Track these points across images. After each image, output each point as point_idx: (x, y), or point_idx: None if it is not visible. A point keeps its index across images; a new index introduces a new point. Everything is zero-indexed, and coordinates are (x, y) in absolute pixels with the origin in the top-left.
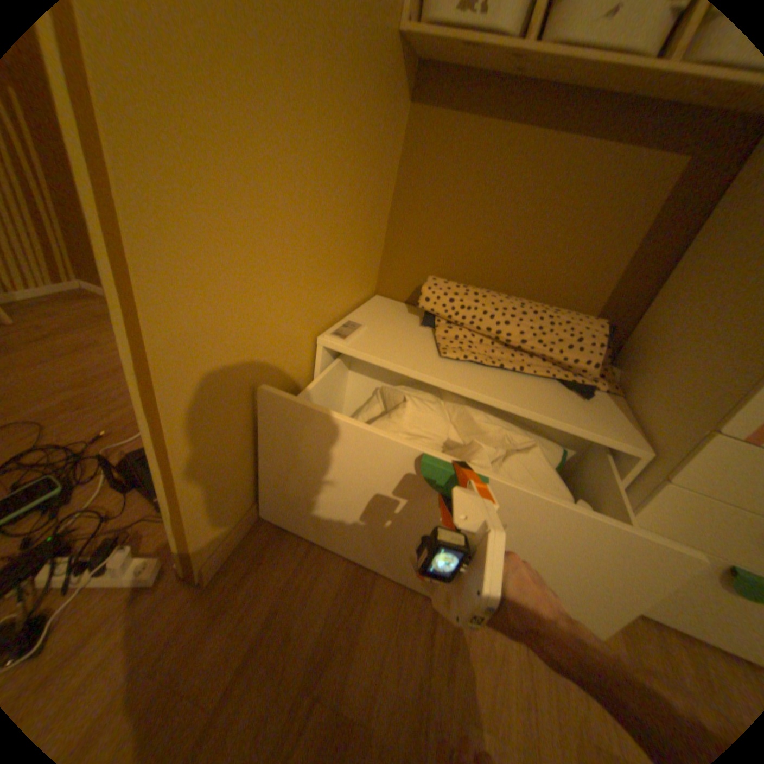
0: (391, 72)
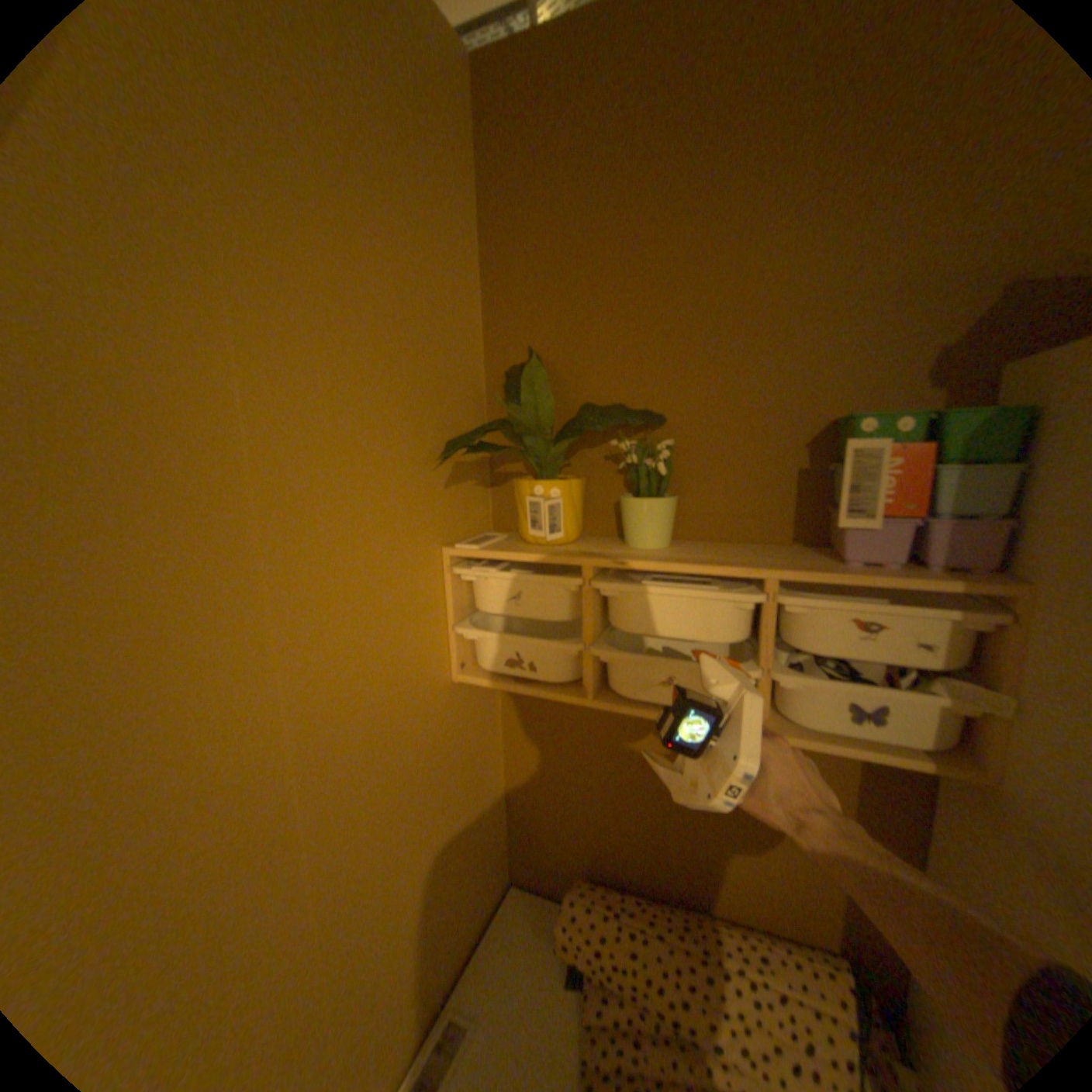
0: (453, 713)
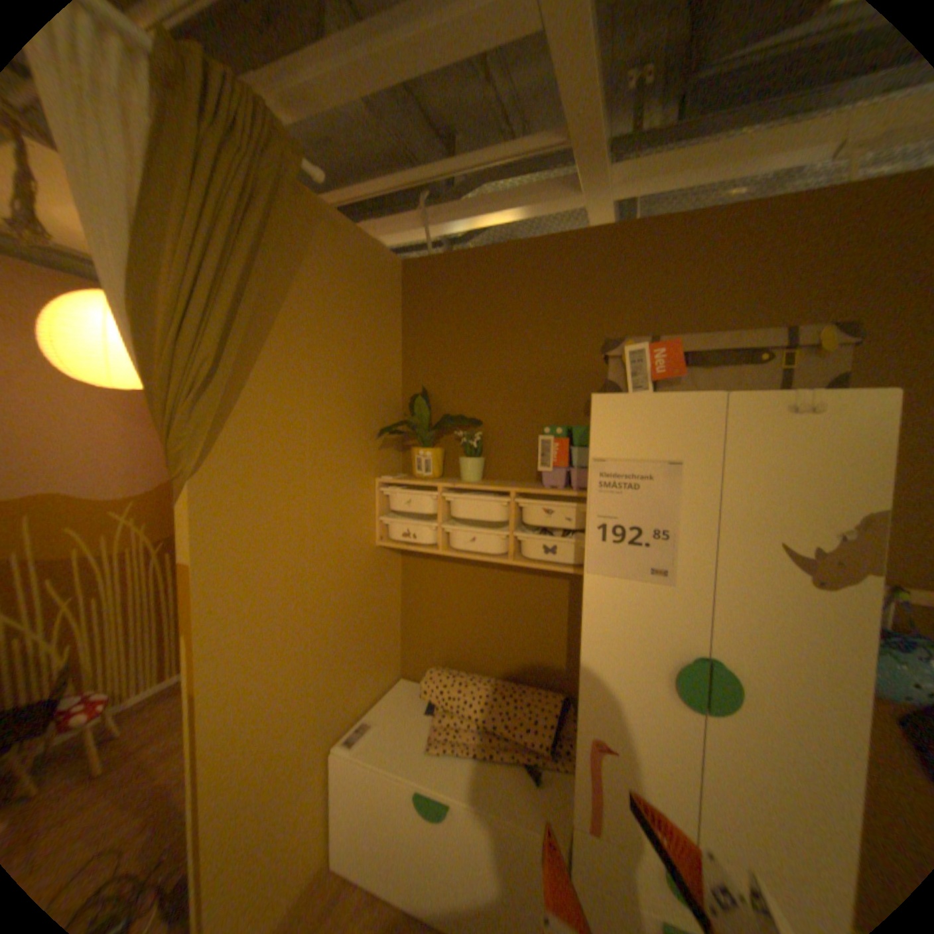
0: (375, 563)
